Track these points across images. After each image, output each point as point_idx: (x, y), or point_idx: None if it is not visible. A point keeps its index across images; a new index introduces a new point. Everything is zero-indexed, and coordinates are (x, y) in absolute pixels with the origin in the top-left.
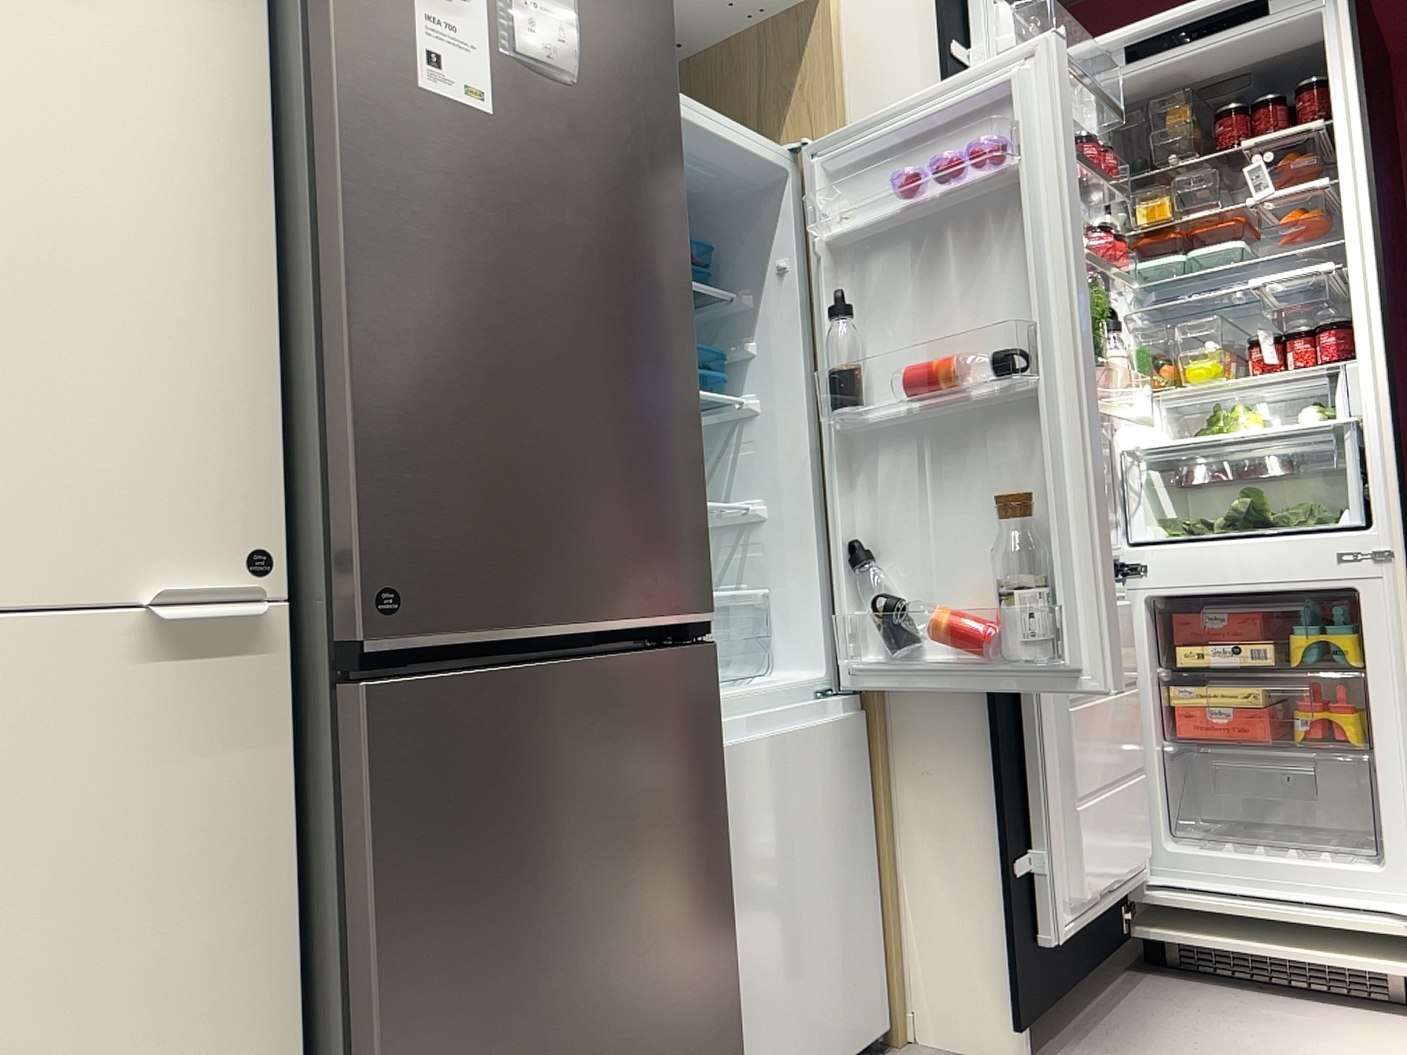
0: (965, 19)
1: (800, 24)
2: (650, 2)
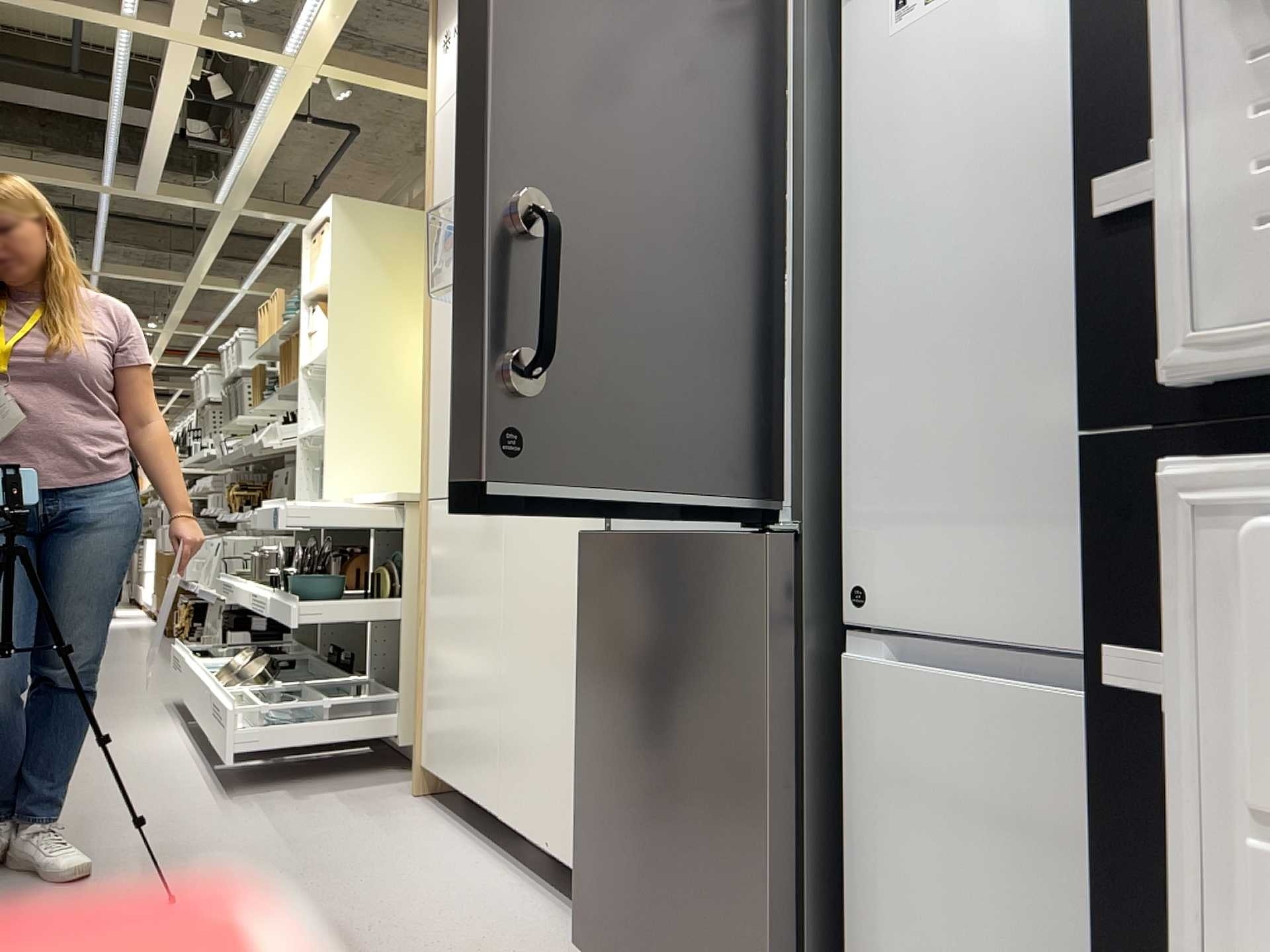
0: None
1: None
2: None
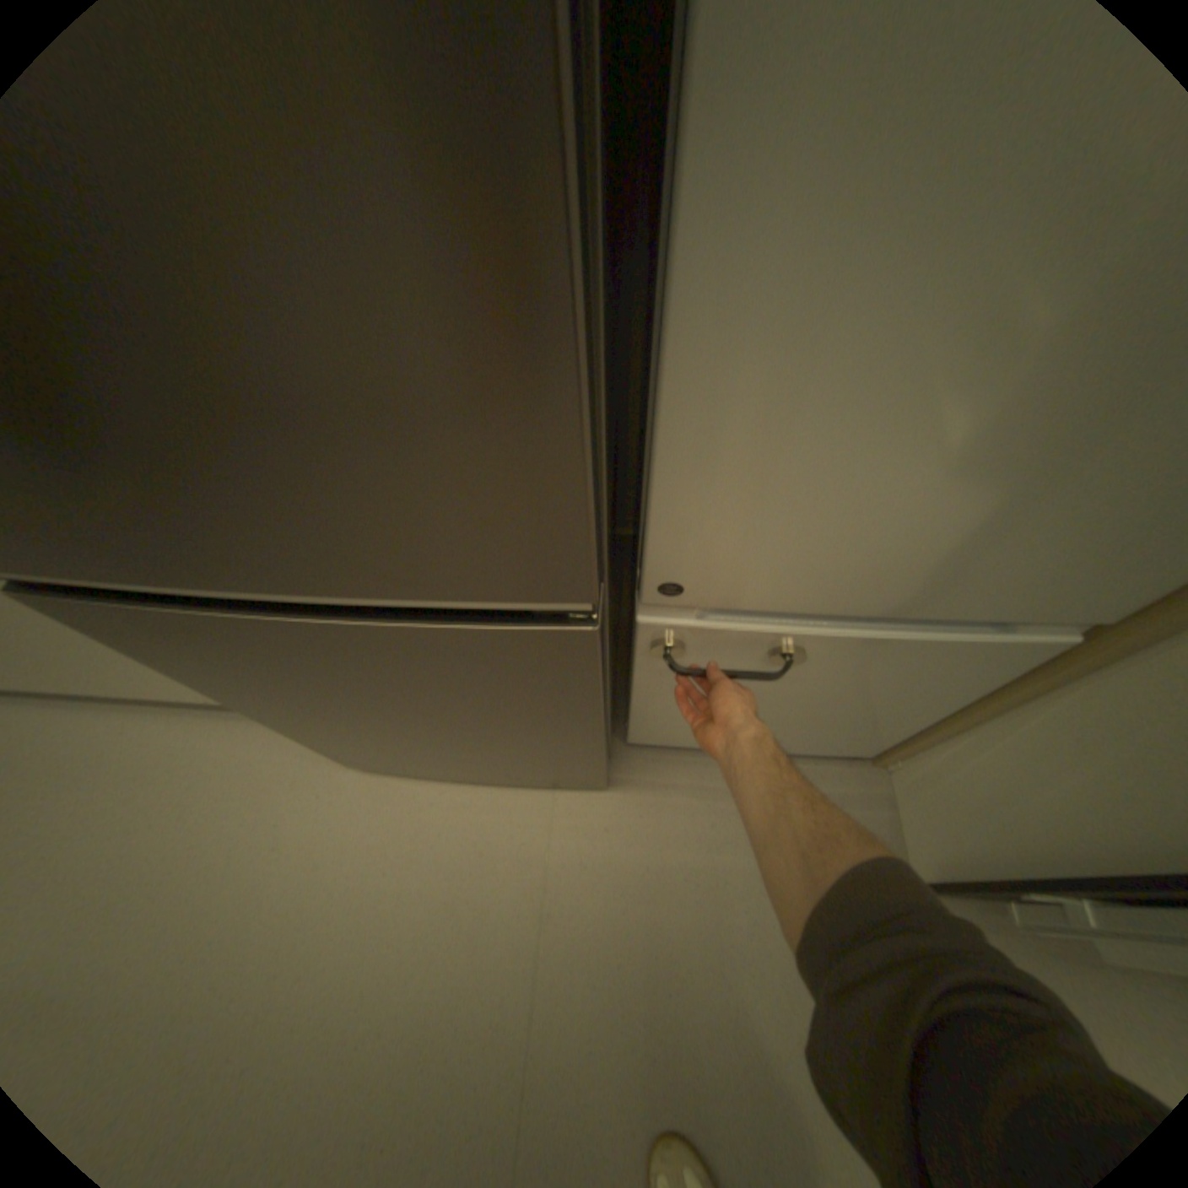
0: None
1: None
2: None
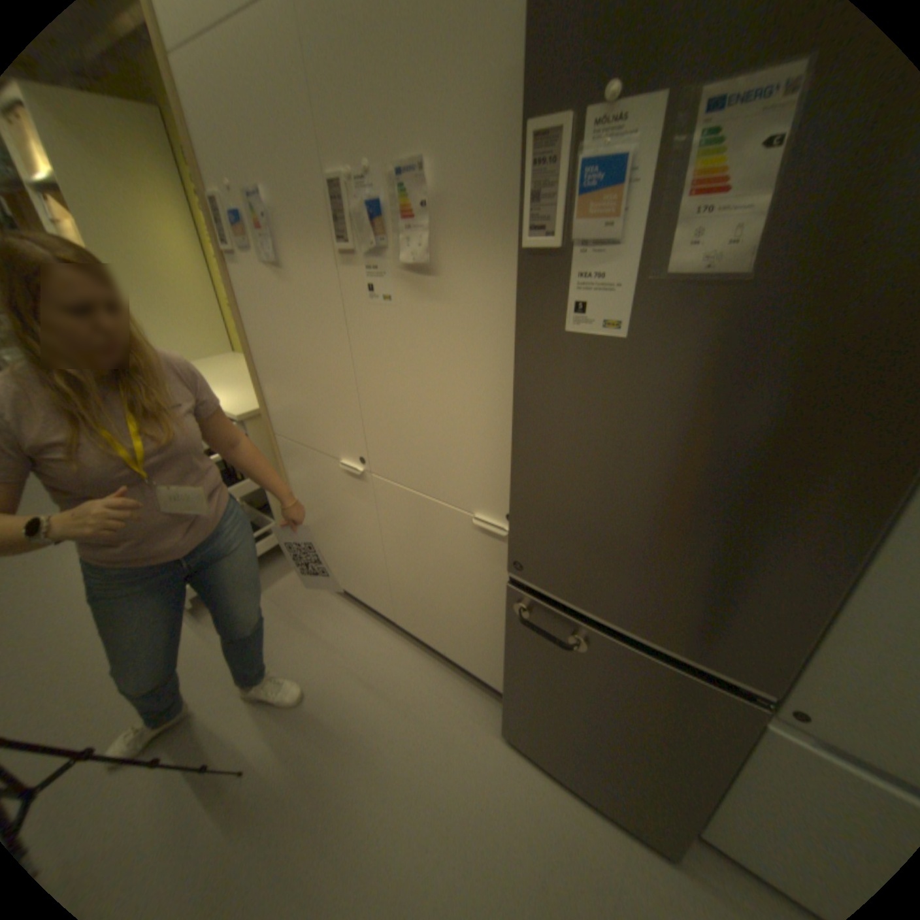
0: None
1: None
2: None
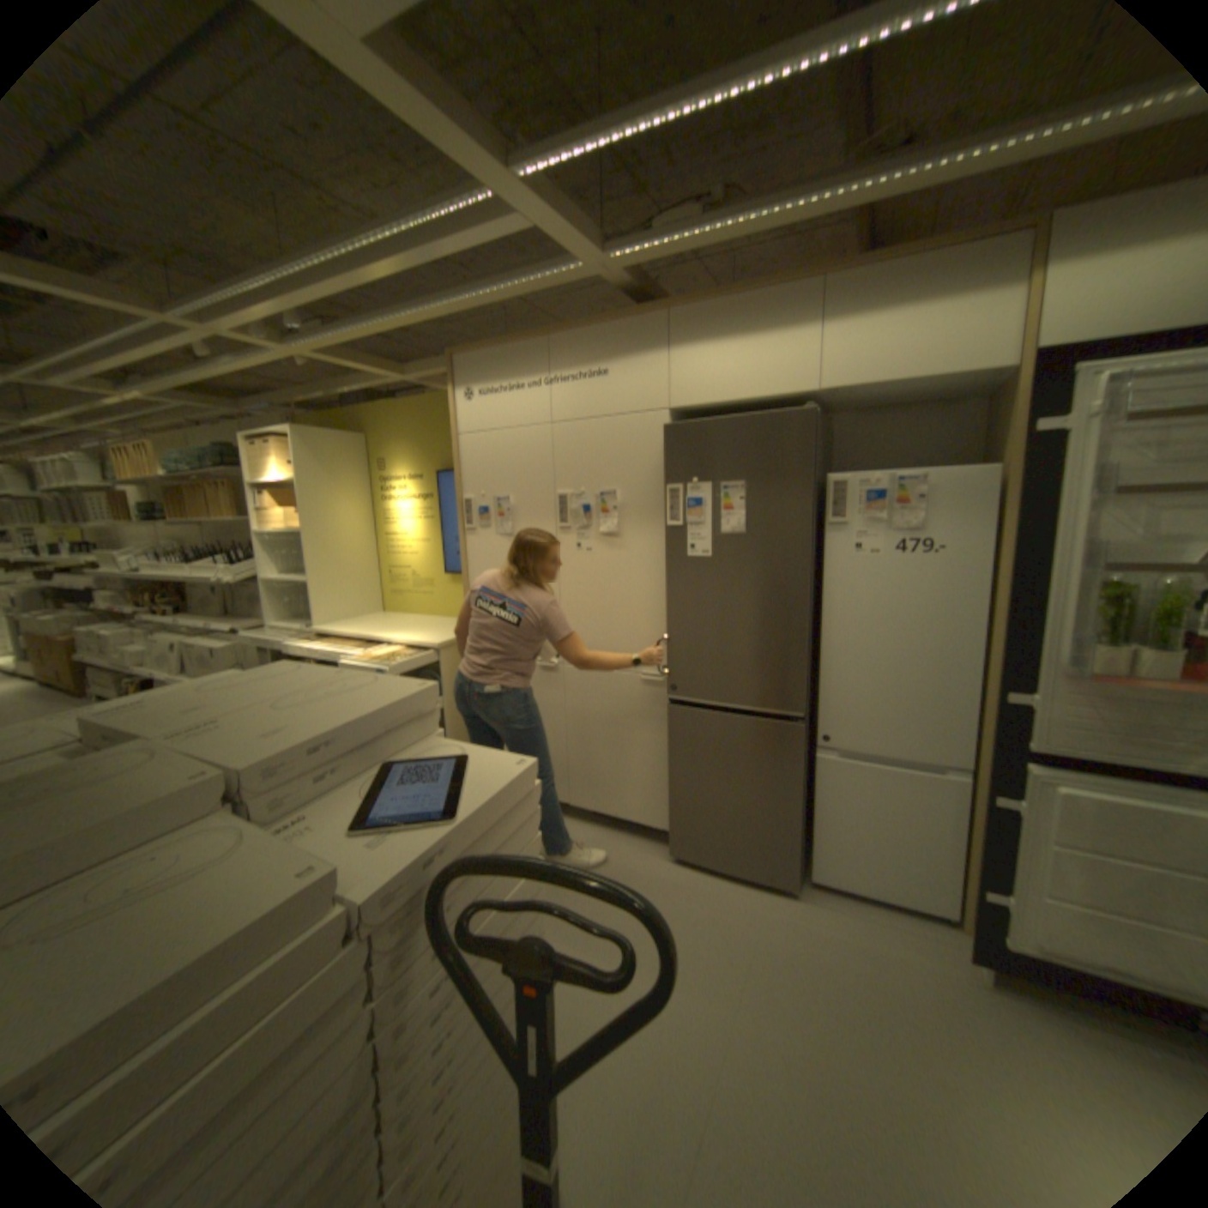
0: (1070, 393)
1: (1017, 382)
2: (796, 483)
